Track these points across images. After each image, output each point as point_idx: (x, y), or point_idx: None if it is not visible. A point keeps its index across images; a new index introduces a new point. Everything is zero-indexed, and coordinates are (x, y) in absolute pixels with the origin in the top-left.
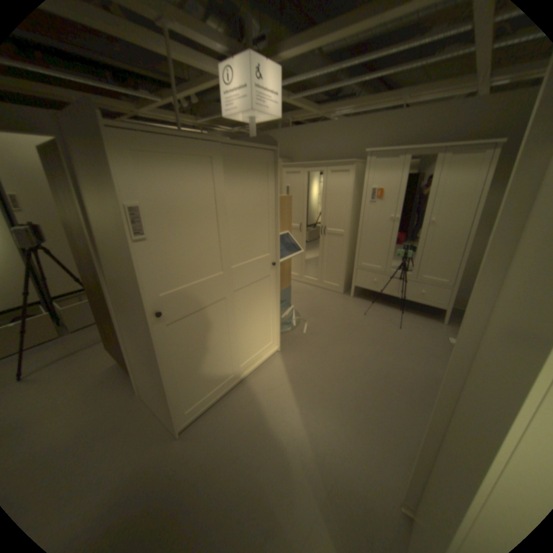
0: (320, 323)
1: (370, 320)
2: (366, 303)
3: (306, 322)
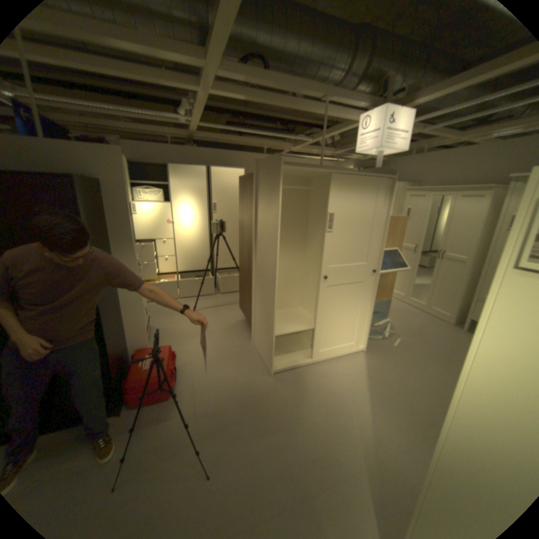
0: (417, 343)
1: None
2: None
3: (401, 338)
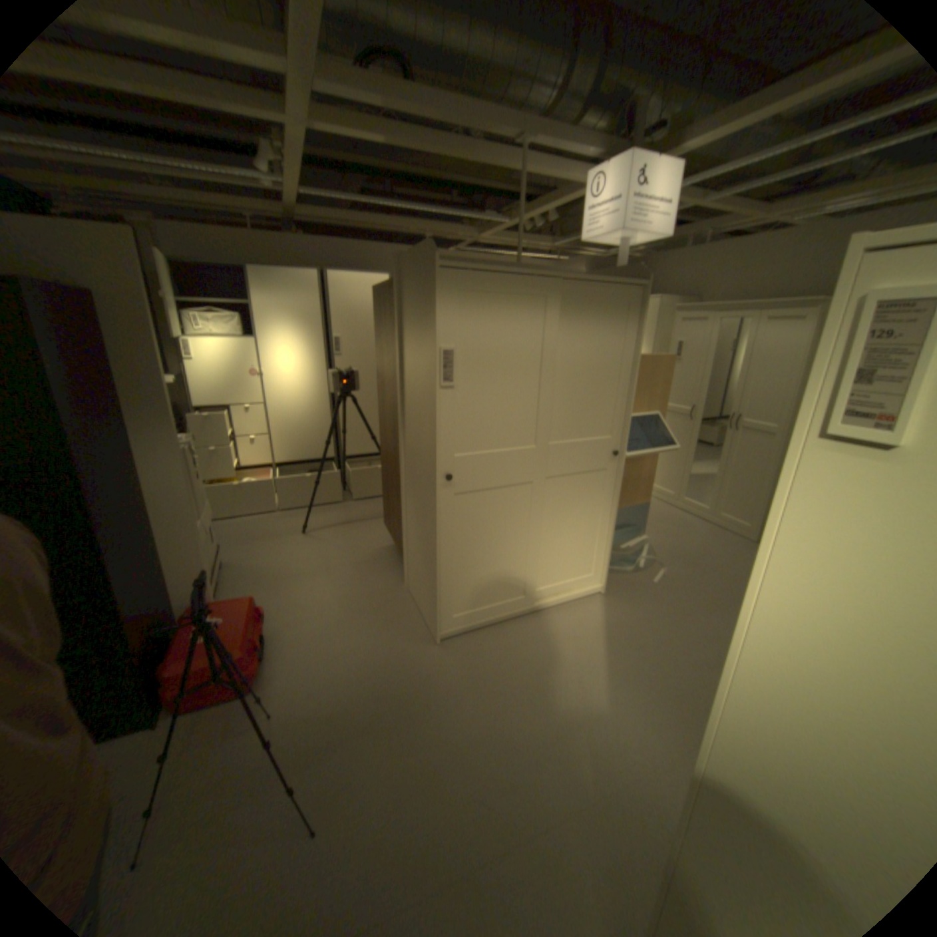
0: (692, 576)
1: None
2: None
3: (665, 568)
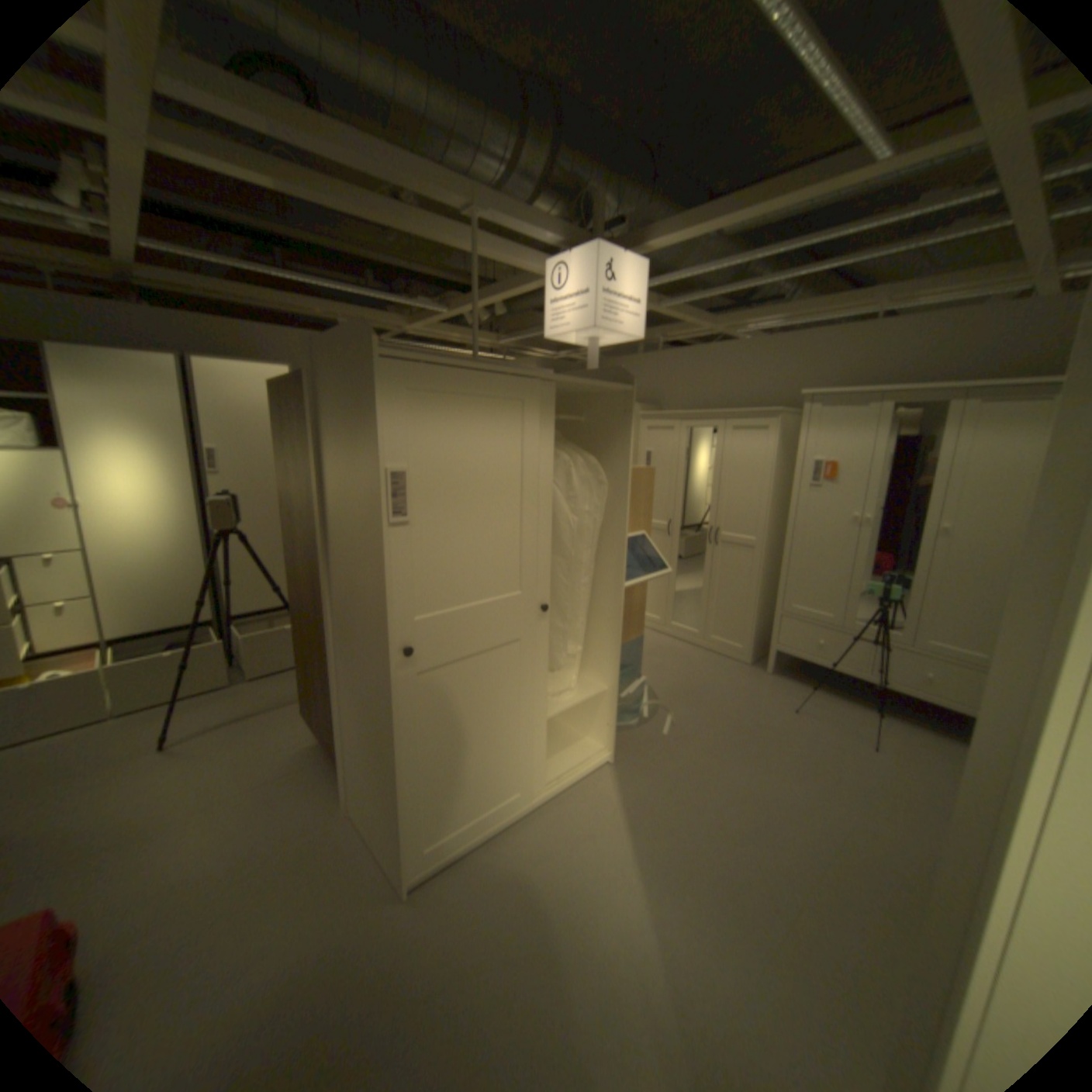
0: (700, 718)
1: (809, 726)
2: (802, 690)
3: (670, 713)
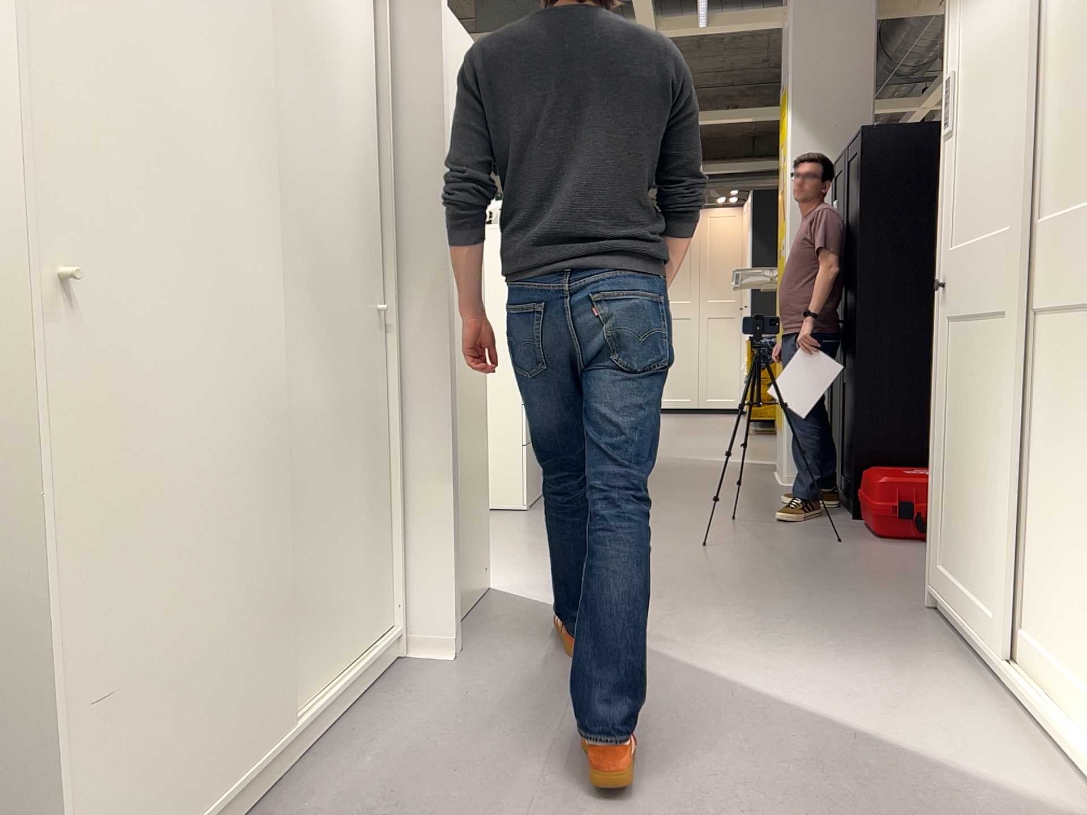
0: None
1: None
2: None
3: None
